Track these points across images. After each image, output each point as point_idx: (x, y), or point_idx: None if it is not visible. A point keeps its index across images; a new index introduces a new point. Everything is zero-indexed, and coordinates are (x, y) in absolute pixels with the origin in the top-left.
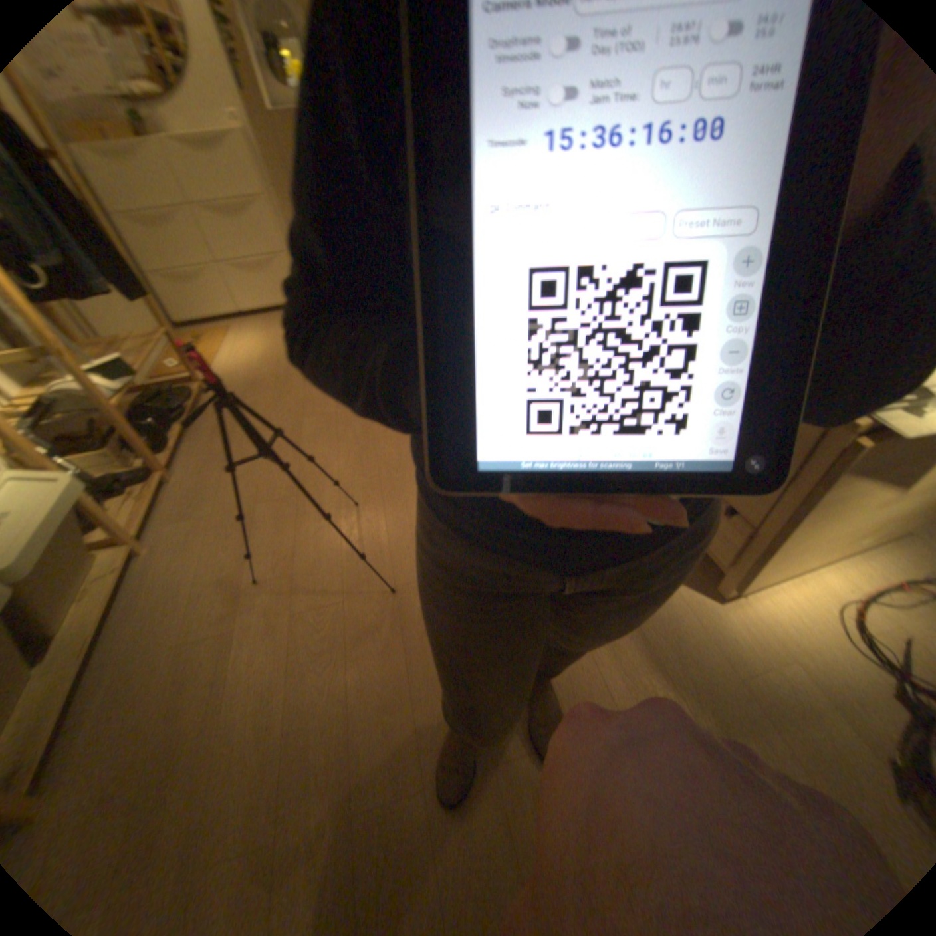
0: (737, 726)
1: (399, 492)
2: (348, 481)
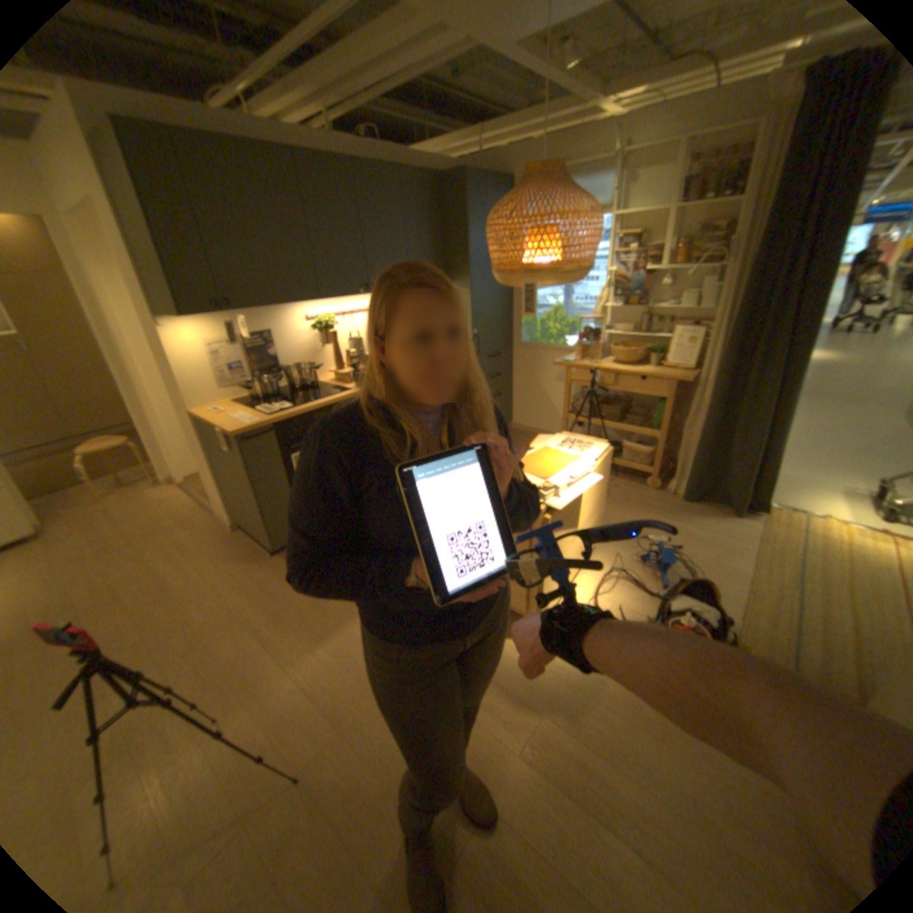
0: (577, 711)
1: (259, 686)
2: (192, 705)
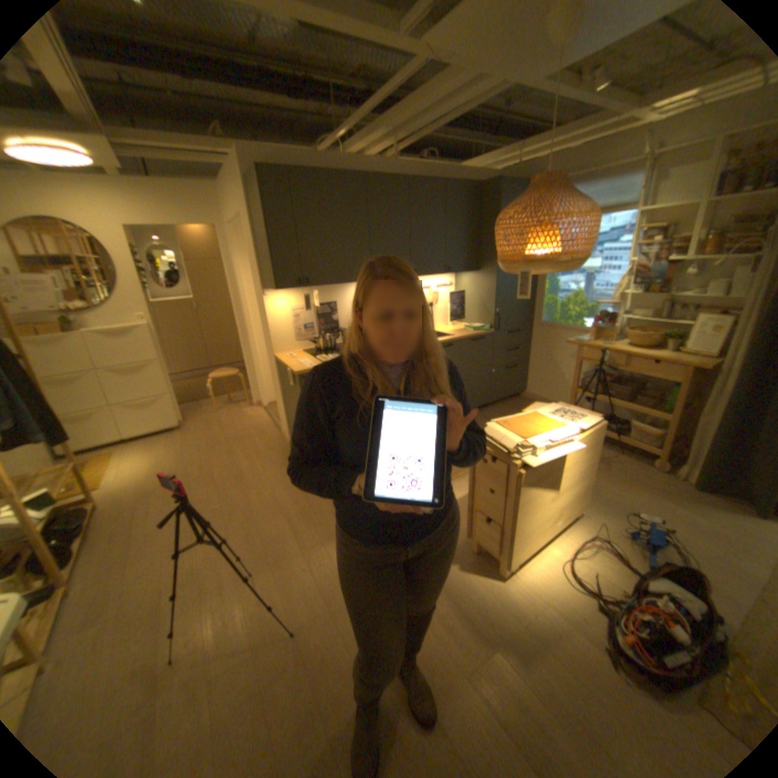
0: (531, 657)
1: (282, 560)
2: (239, 560)
